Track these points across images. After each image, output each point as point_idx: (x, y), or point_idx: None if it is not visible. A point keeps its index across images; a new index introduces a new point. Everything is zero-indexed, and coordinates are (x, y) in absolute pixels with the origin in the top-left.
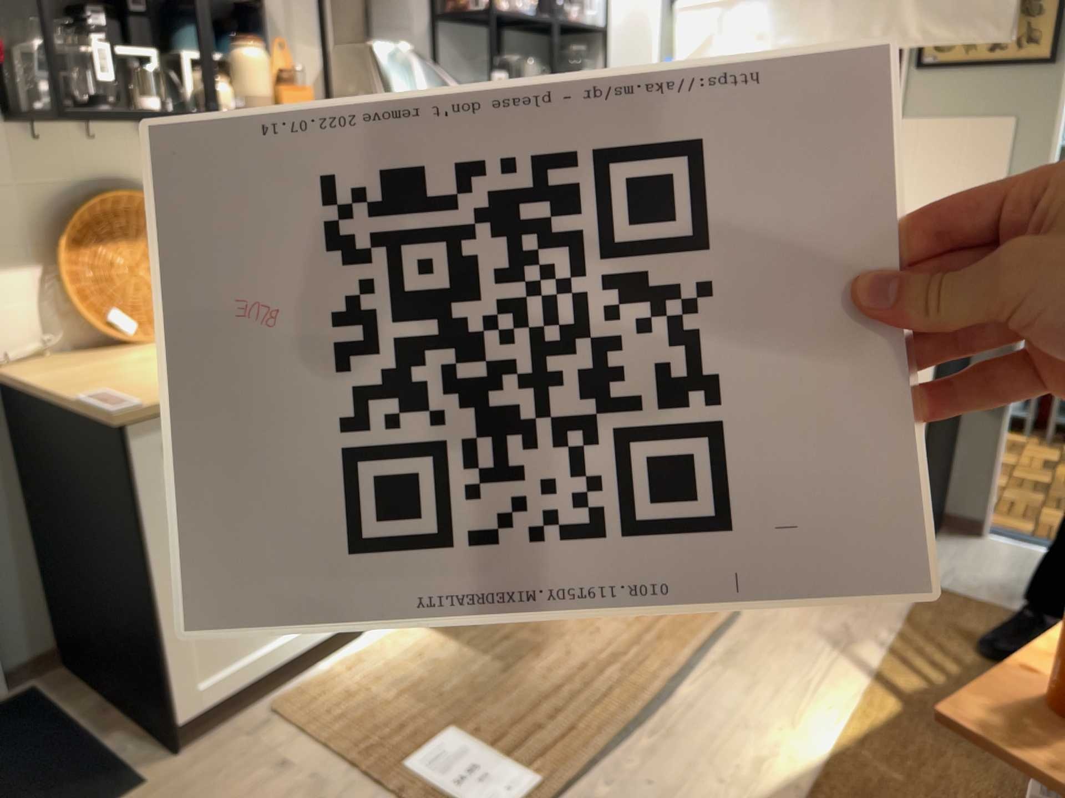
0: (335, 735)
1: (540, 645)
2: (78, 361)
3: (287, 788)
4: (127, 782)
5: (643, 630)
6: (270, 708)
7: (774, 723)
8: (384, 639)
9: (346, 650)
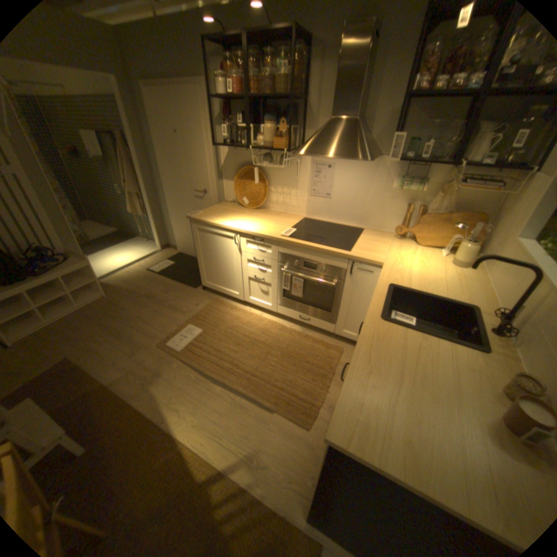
0: (204, 309)
1: (242, 344)
2: (230, 206)
3: (190, 307)
4: (196, 286)
5: (253, 373)
6: (217, 298)
7: (197, 418)
8: (244, 310)
9: (240, 304)
